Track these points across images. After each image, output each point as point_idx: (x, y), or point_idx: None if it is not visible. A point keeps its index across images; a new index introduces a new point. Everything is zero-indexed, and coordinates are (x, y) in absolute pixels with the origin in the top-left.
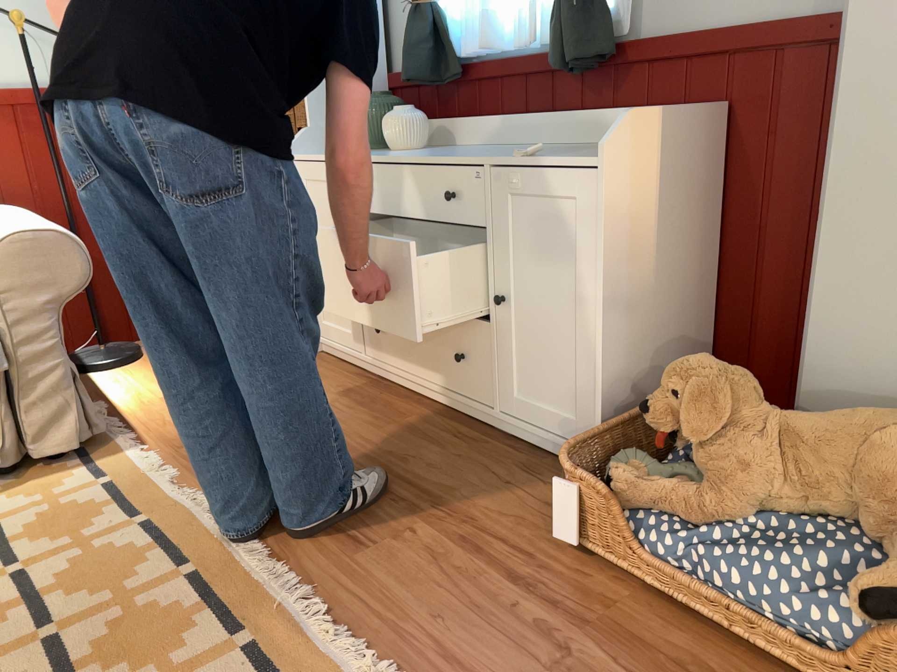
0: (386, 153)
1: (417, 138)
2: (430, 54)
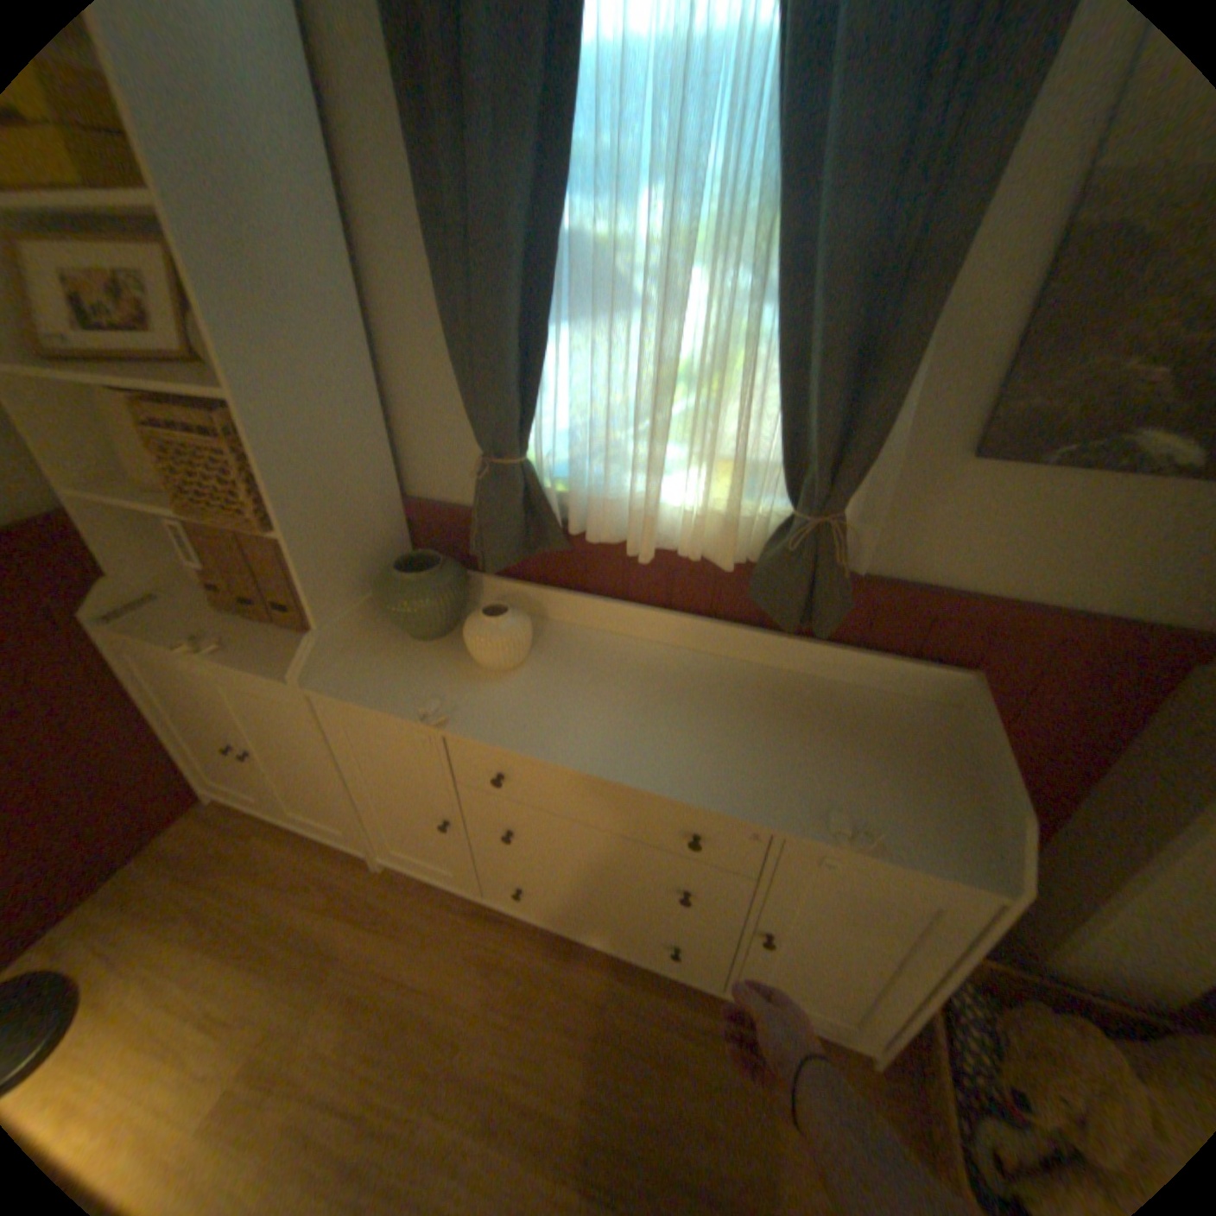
0: (491, 684)
1: (528, 651)
2: (527, 529)
